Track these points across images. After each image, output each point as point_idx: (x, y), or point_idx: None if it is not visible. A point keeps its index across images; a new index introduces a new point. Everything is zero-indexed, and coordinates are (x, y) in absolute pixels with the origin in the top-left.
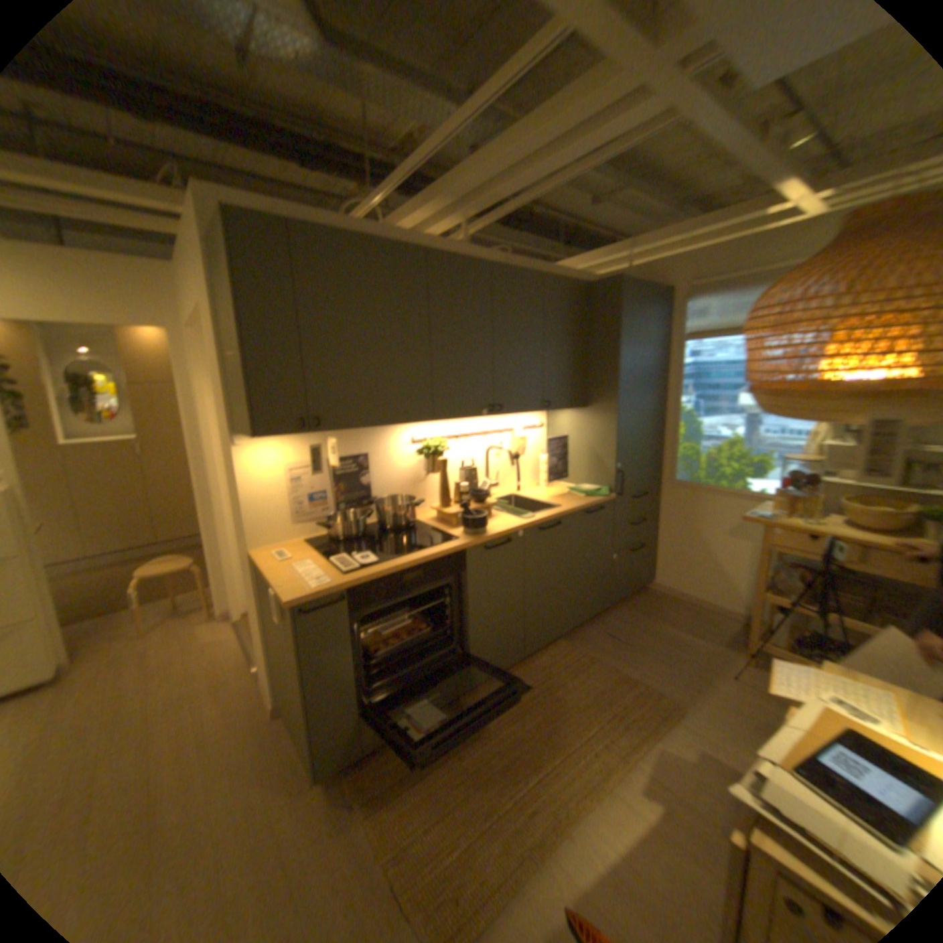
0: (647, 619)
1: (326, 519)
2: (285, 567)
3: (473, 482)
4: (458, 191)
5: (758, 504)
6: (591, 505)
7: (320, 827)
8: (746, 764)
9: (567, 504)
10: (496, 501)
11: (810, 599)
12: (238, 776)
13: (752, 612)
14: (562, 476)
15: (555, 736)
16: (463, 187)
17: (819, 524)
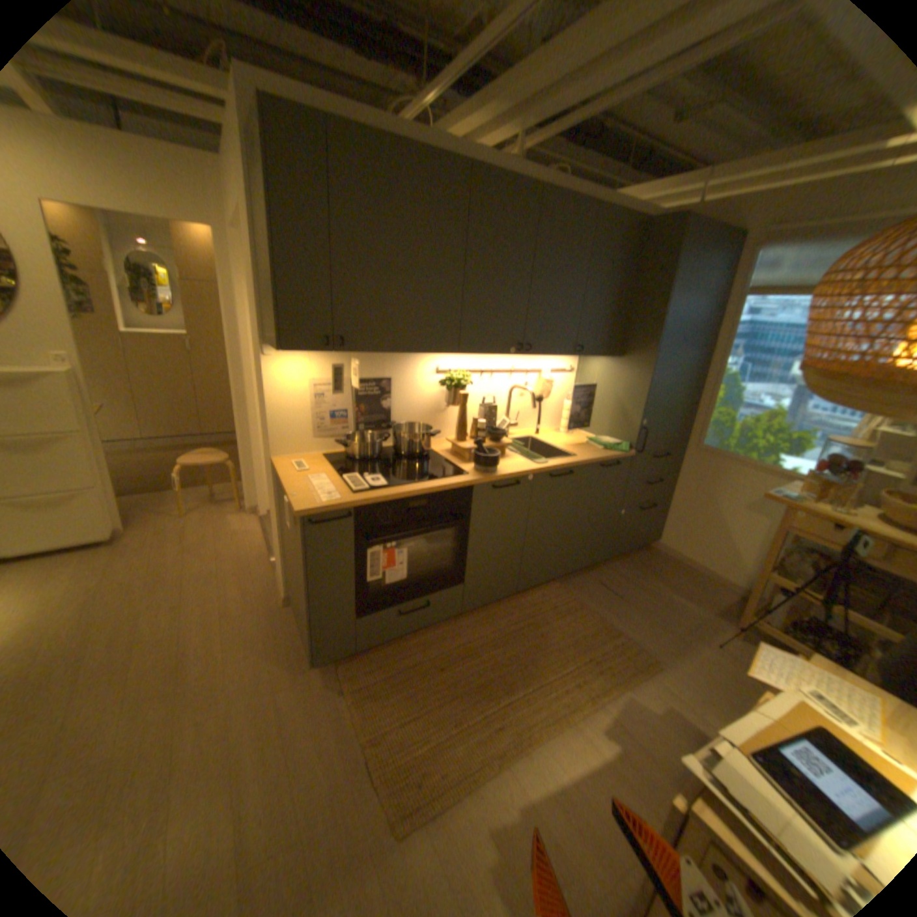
0: (643, 575)
1: (344, 438)
2: (301, 479)
3: (490, 420)
4: (517, 96)
5: (786, 482)
6: (606, 459)
7: (313, 704)
8: (710, 726)
9: (582, 455)
10: (511, 442)
11: (817, 586)
12: (250, 649)
13: (753, 586)
14: (583, 425)
15: (531, 667)
16: (522, 90)
17: (849, 513)
